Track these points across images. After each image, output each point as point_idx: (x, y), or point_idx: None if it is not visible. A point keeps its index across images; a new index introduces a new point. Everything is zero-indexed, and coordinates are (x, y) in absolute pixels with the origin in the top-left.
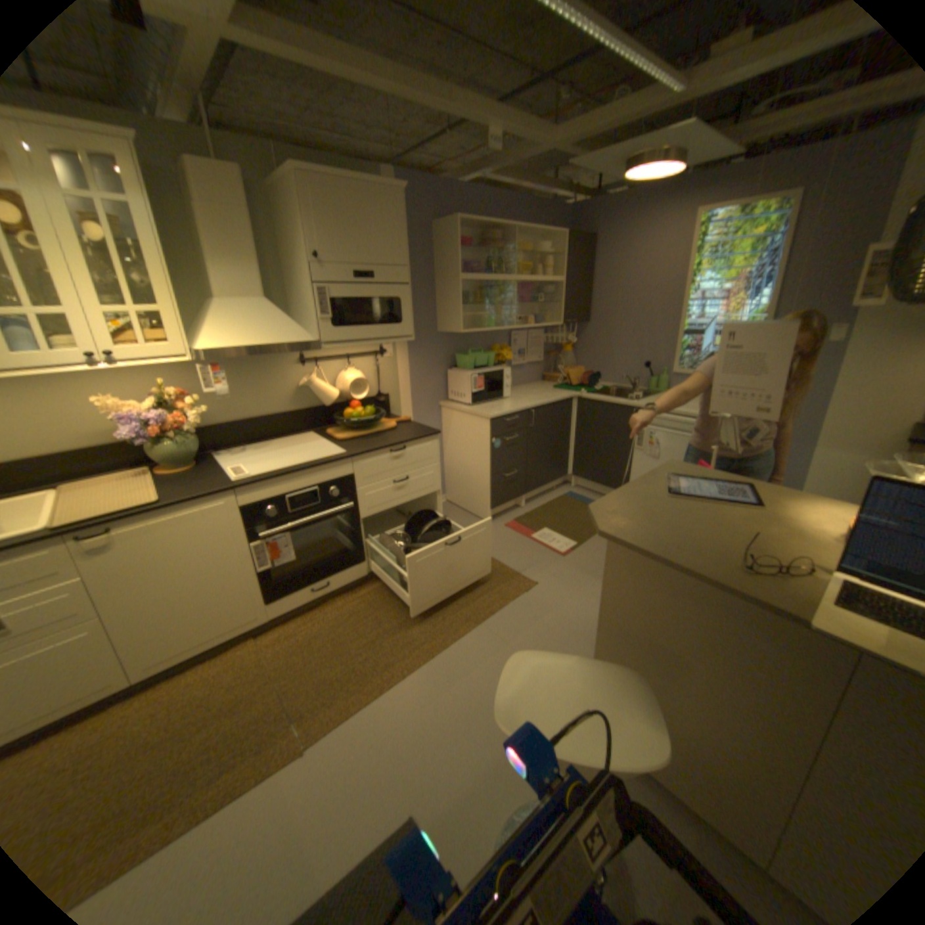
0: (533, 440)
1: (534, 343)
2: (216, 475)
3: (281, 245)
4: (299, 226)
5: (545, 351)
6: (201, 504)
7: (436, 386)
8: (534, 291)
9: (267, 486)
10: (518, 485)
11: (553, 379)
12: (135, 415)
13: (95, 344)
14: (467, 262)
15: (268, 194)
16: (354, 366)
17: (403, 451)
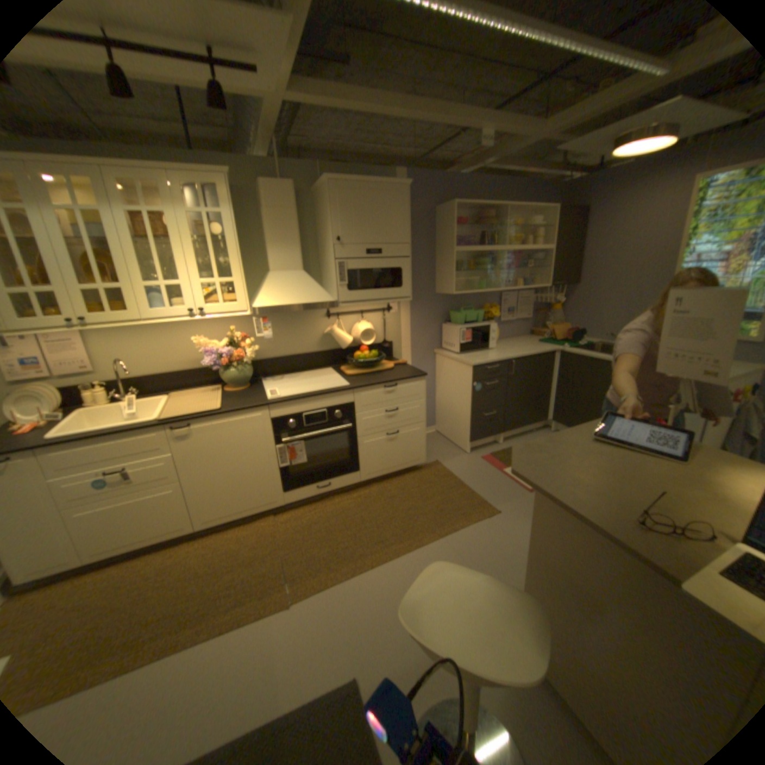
0: (514, 387)
1: (525, 302)
2: (260, 395)
3: (318, 233)
4: (328, 219)
5: (536, 309)
6: (246, 414)
7: (432, 337)
8: (526, 257)
9: (290, 406)
10: (498, 425)
11: (541, 334)
12: (216, 351)
13: (195, 304)
14: (464, 237)
15: (313, 198)
16: (366, 320)
17: (394, 387)
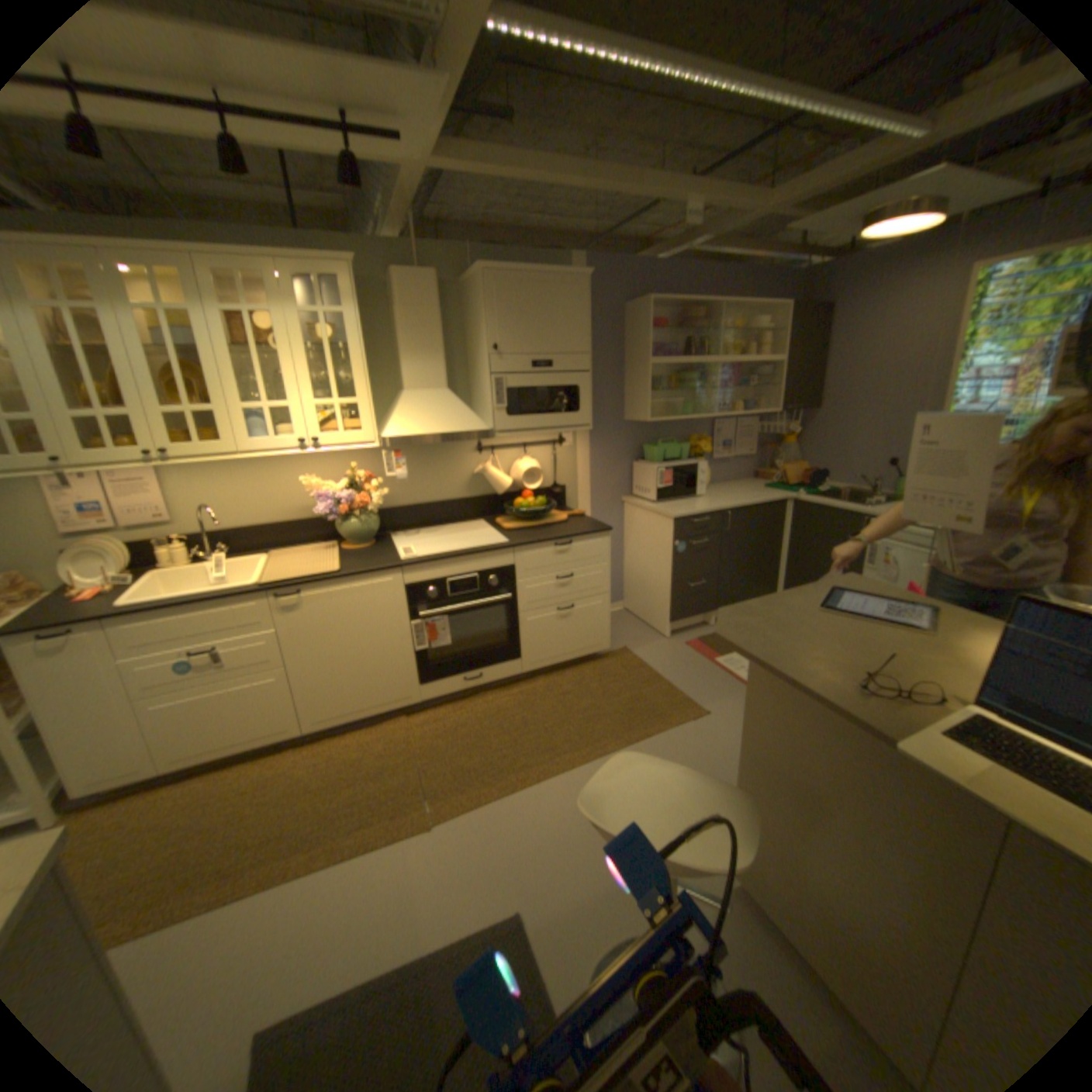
0: (730, 548)
1: (746, 433)
2: (390, 555)
3: (468, 339)
4: (482, 321)
5: (761, 442)
6: (373, 578)
7: (619, 479)
8: (748, 372)
9: (431, 568)
10: (707, 599)
11: (768, 476)
12: (331, 495)
13: (307, 433)
14: (662, 345)
15: (461, 292)
16: (530, 456)
17: (568, 546)
